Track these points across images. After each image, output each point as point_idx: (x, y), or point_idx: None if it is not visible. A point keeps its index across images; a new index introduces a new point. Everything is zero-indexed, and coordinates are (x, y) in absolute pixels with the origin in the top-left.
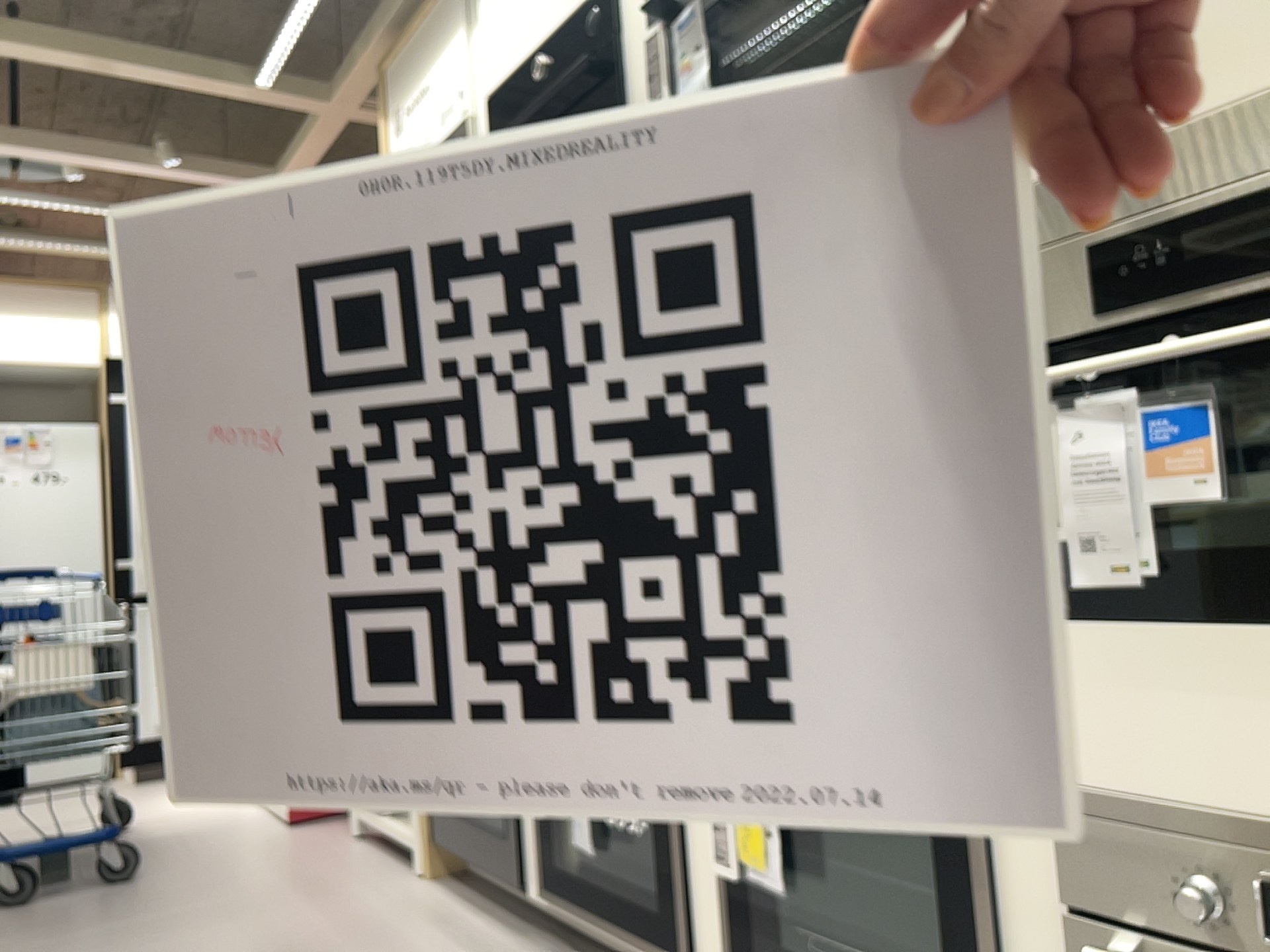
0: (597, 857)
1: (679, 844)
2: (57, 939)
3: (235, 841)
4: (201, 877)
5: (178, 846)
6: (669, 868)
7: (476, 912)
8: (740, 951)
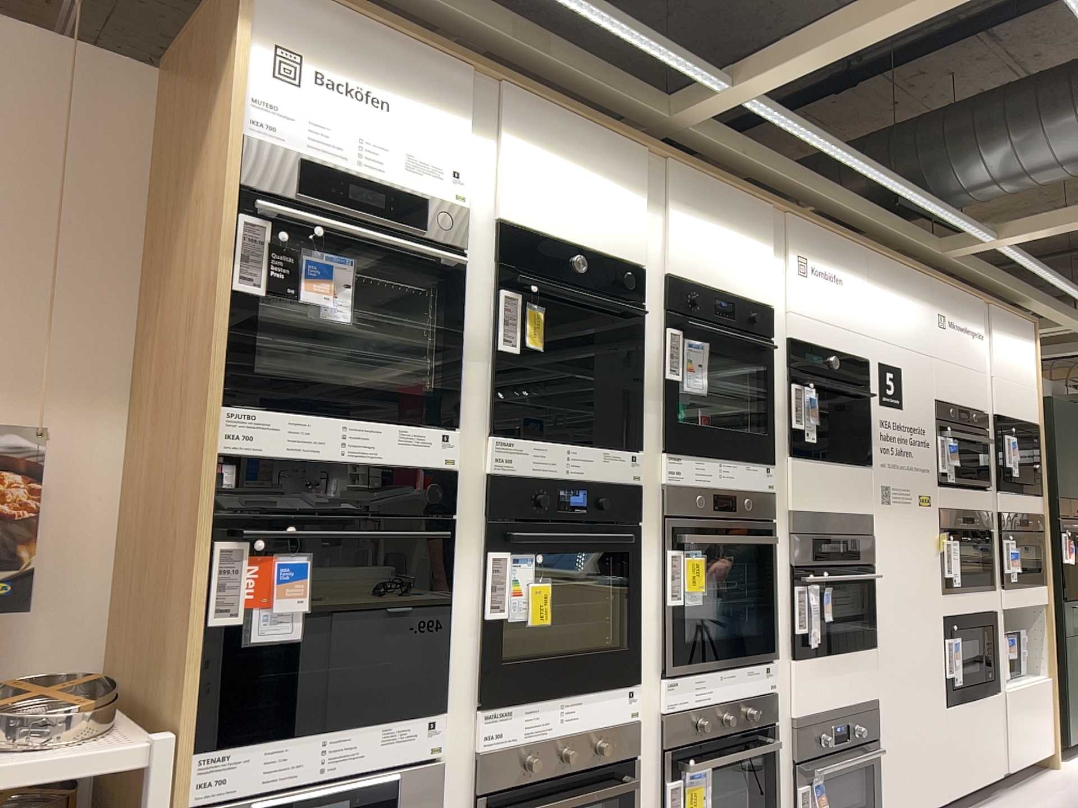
0: None
1: None
2: None
3: None
4: None
5: None
6: None
7: None
8: None
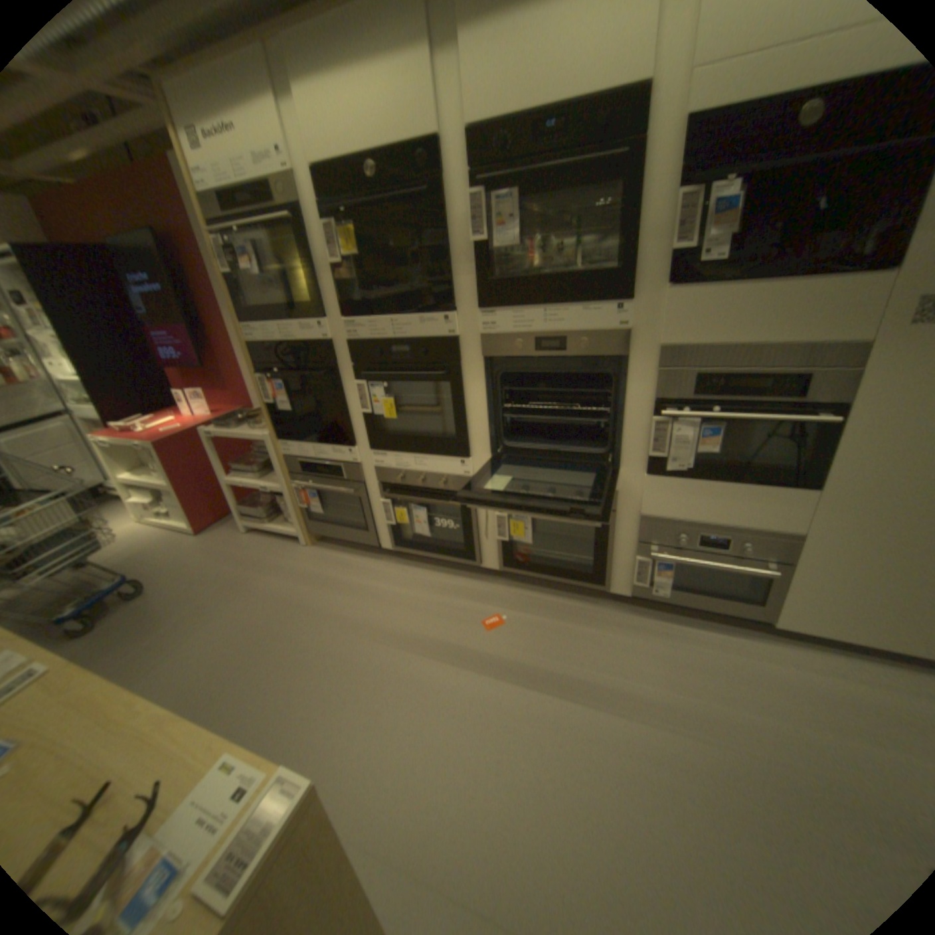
0: (430, 538)
1: (475, 531)
2: (145, 640)
3: (173, 555)
4: (182, 580)
5: (138, 567)
6: (469, 538)
7: (349, 557)
8: (504, 559)
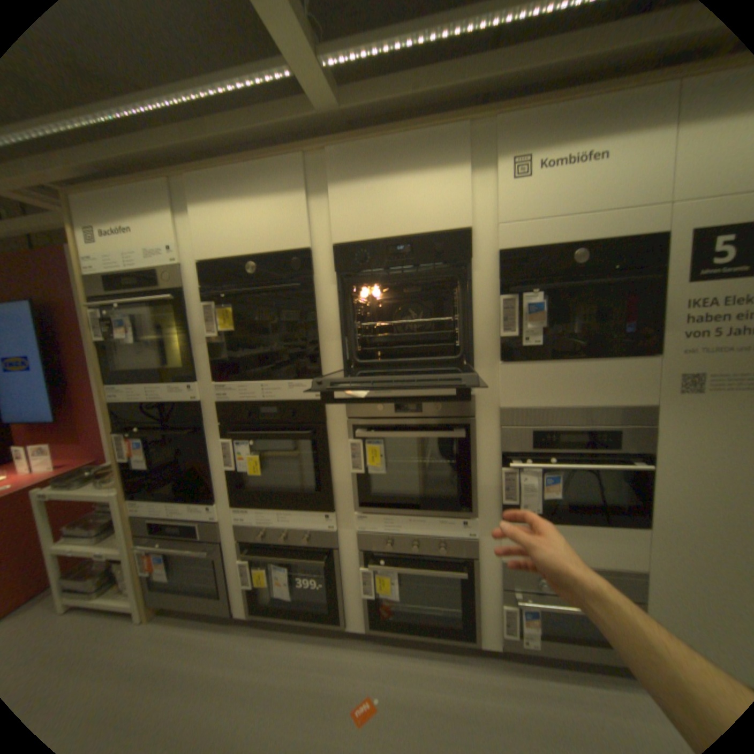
0: (290, 601)
1: (339, 590)
2: None
3: None
4: None
5: None
6: (333, 599)
7: (193, 632)
8: (370, 619)
